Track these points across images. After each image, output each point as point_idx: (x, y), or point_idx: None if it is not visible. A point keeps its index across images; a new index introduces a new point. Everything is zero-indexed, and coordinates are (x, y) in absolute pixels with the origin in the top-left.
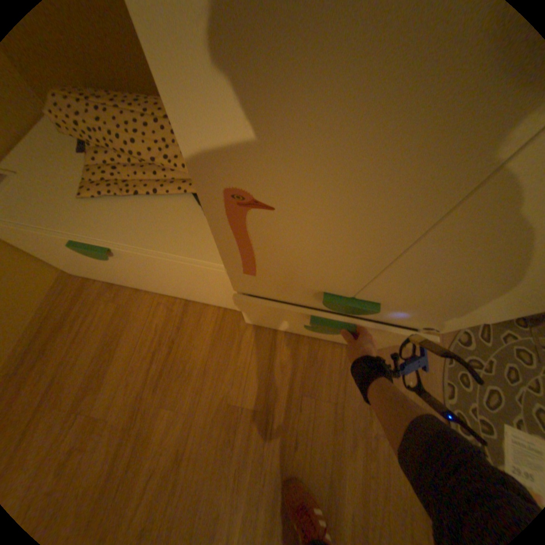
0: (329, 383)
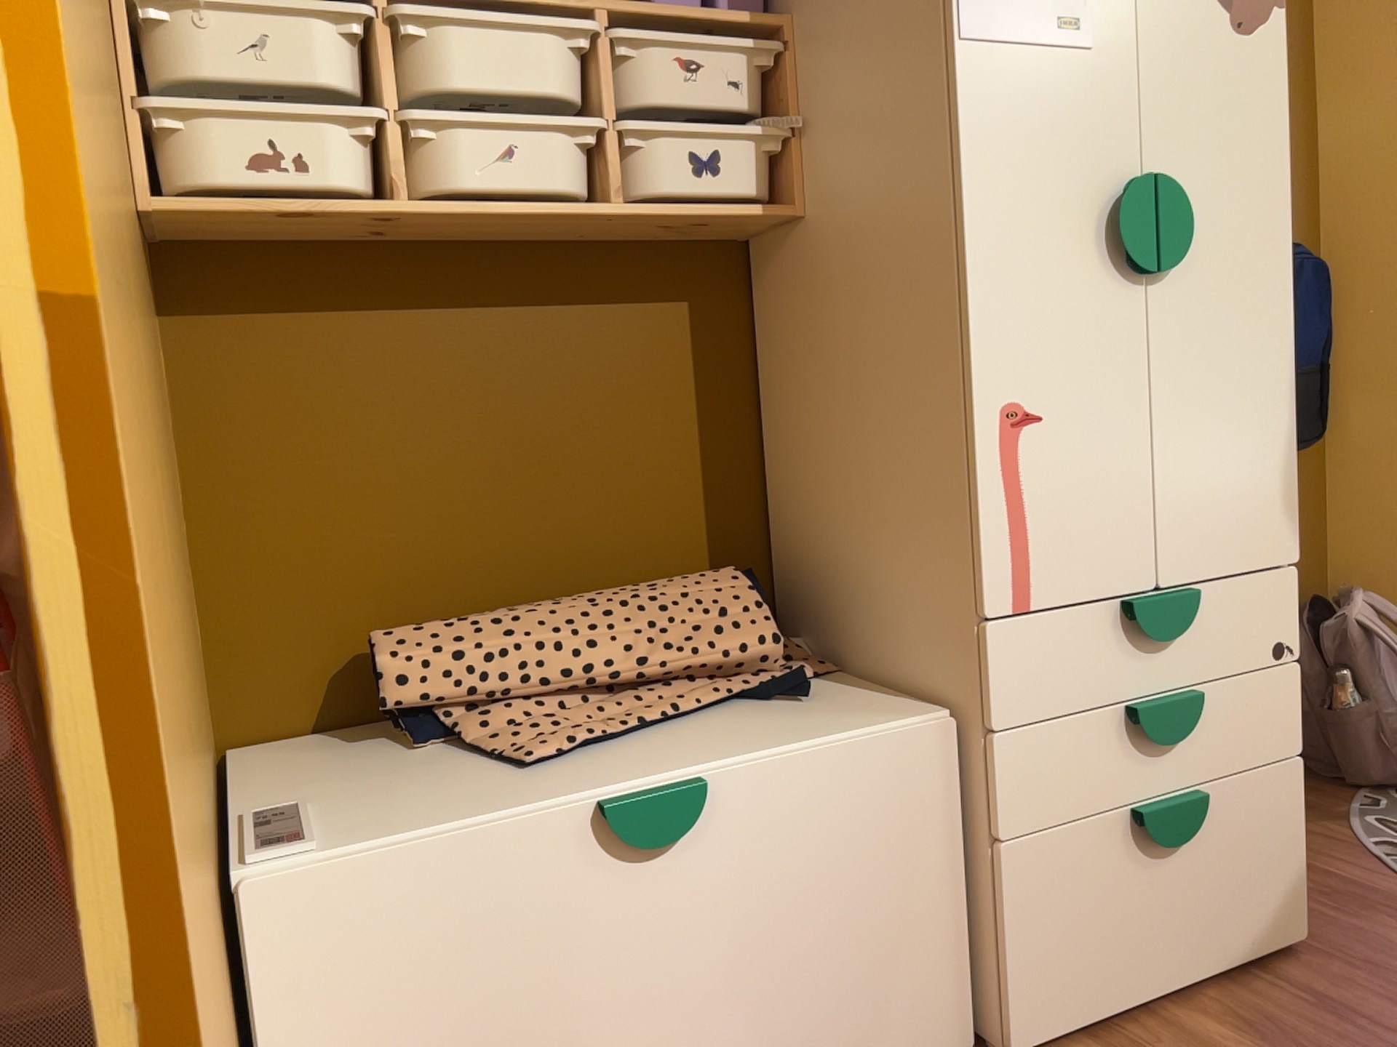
0: (1347, 1040)
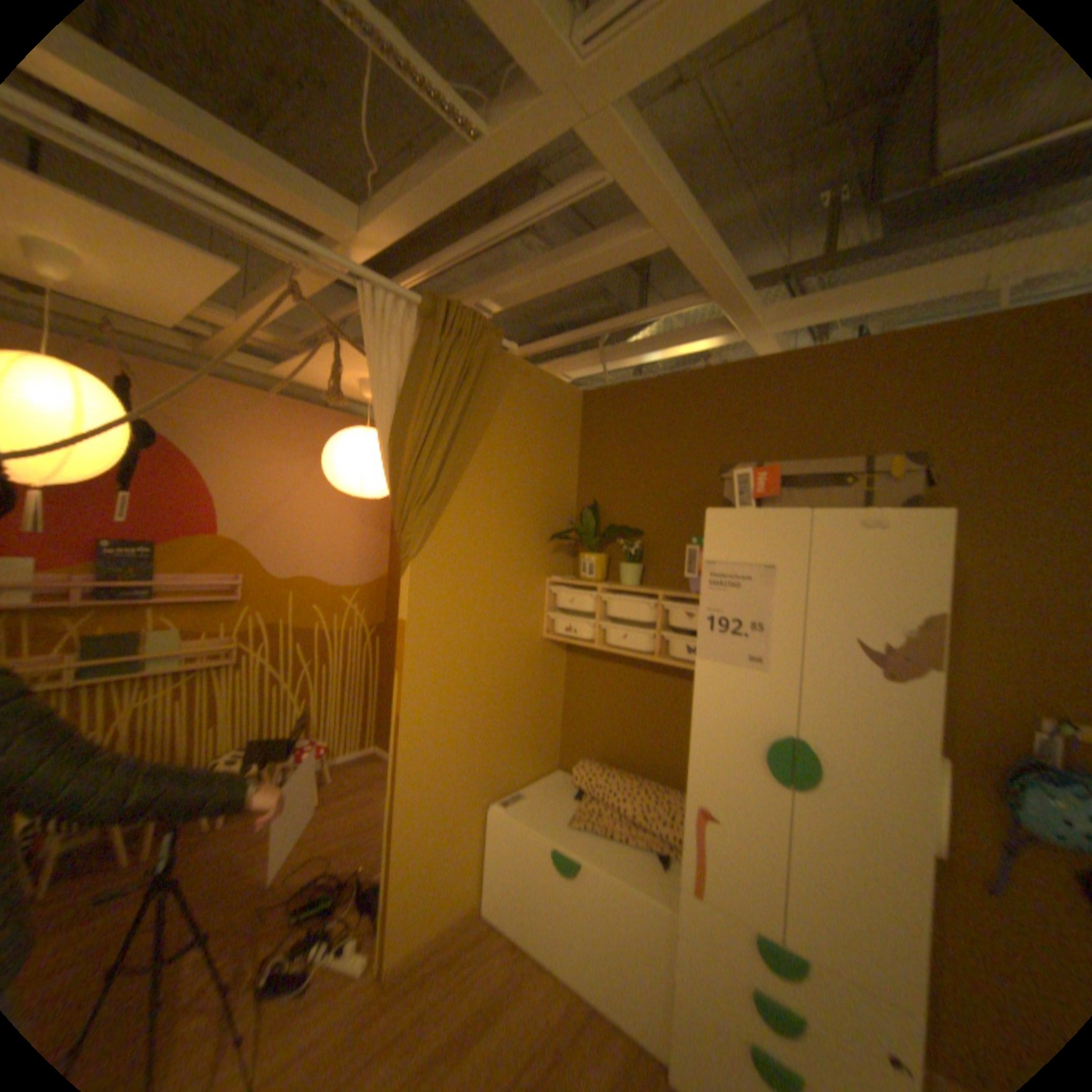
0: None
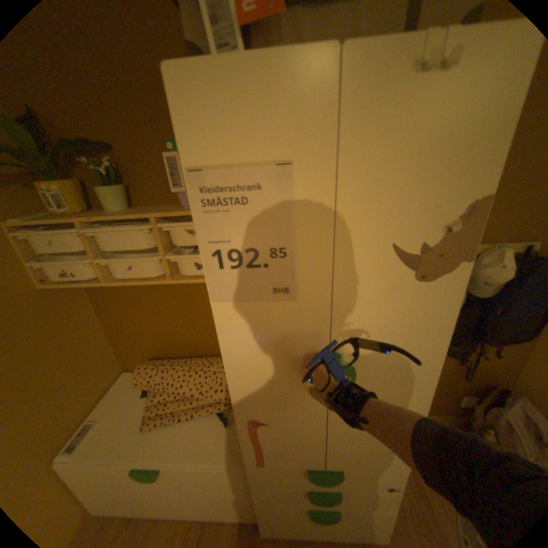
0: None
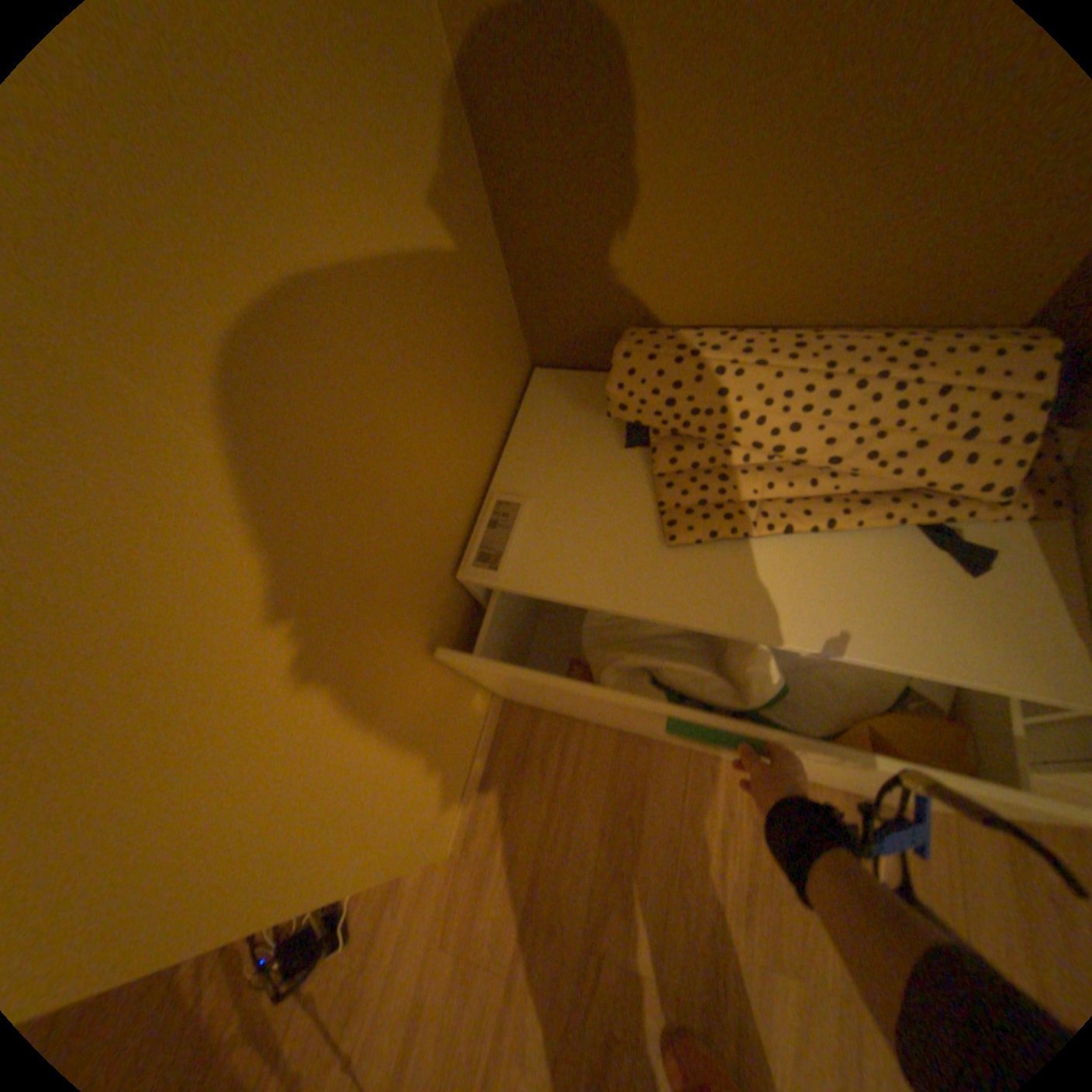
0: None
